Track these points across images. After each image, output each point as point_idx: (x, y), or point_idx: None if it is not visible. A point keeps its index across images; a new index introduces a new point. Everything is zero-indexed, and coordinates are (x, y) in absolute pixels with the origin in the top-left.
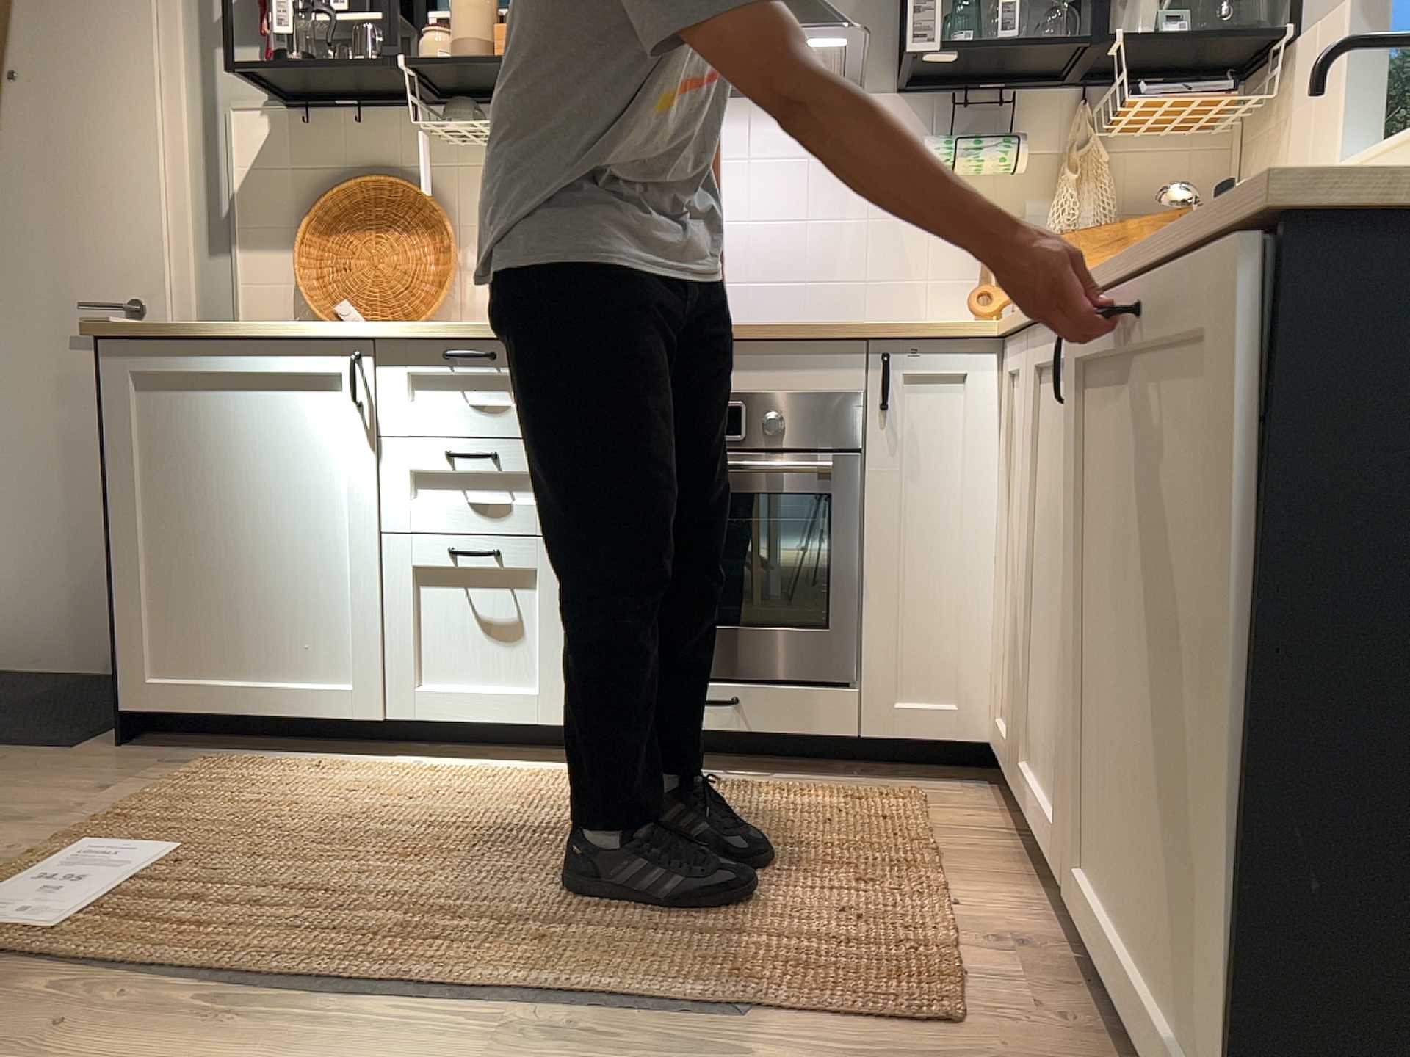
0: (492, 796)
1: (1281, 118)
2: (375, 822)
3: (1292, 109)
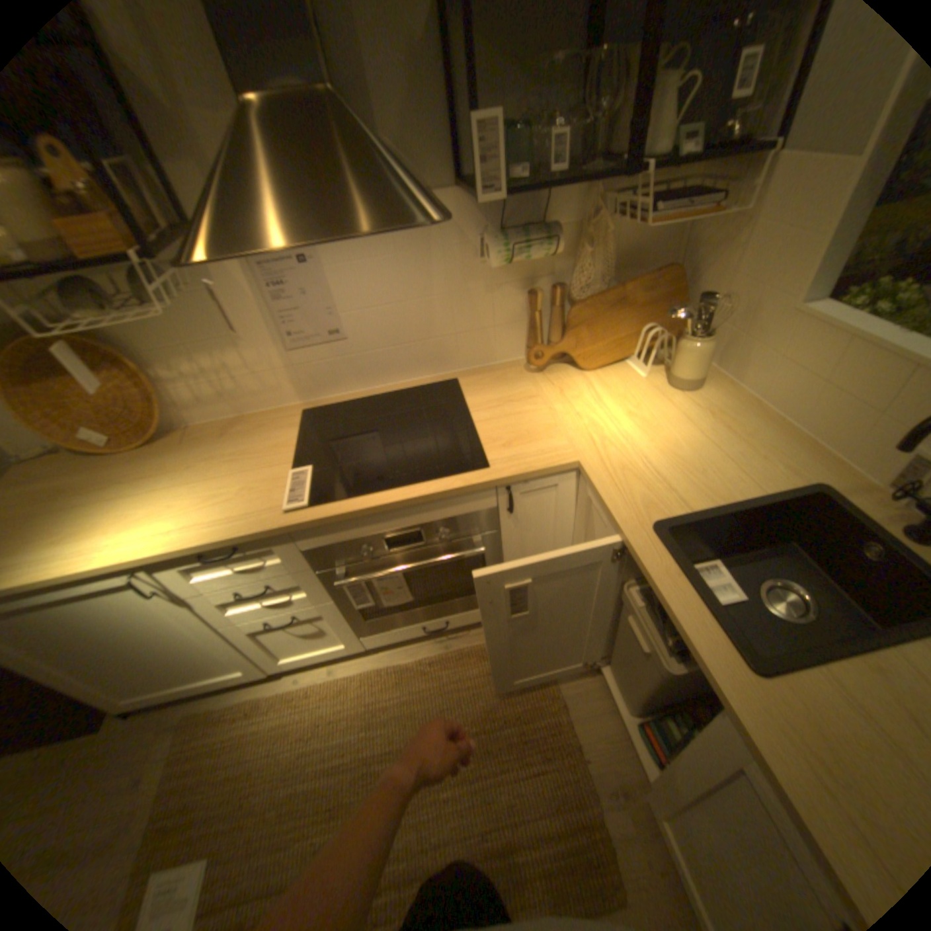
0: (342, 714)
1: (750, 211)
2: (294, 771)
3: (765, 214)
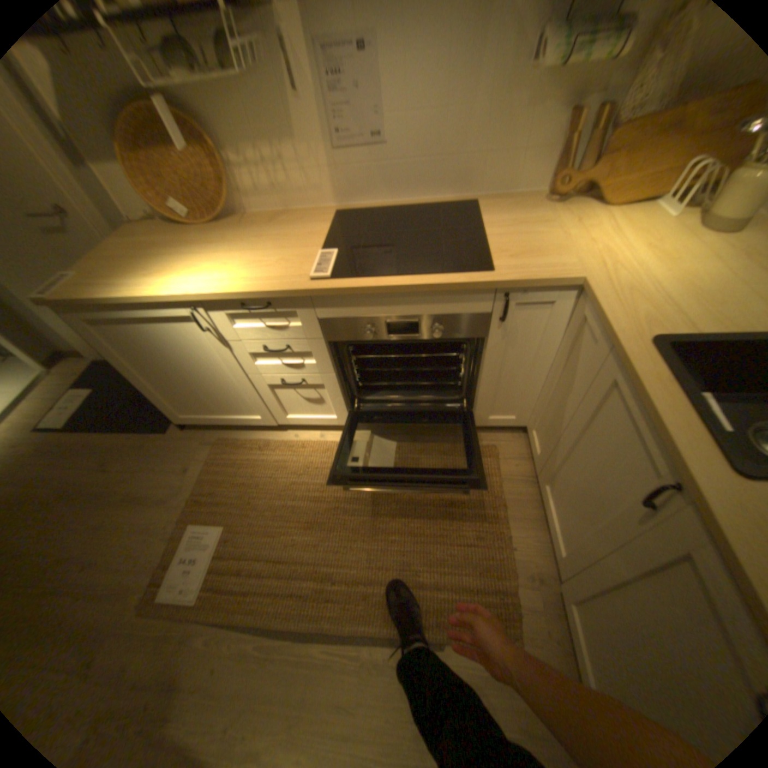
0: (327, 465)
1: None
2: (287, 493)
3: None
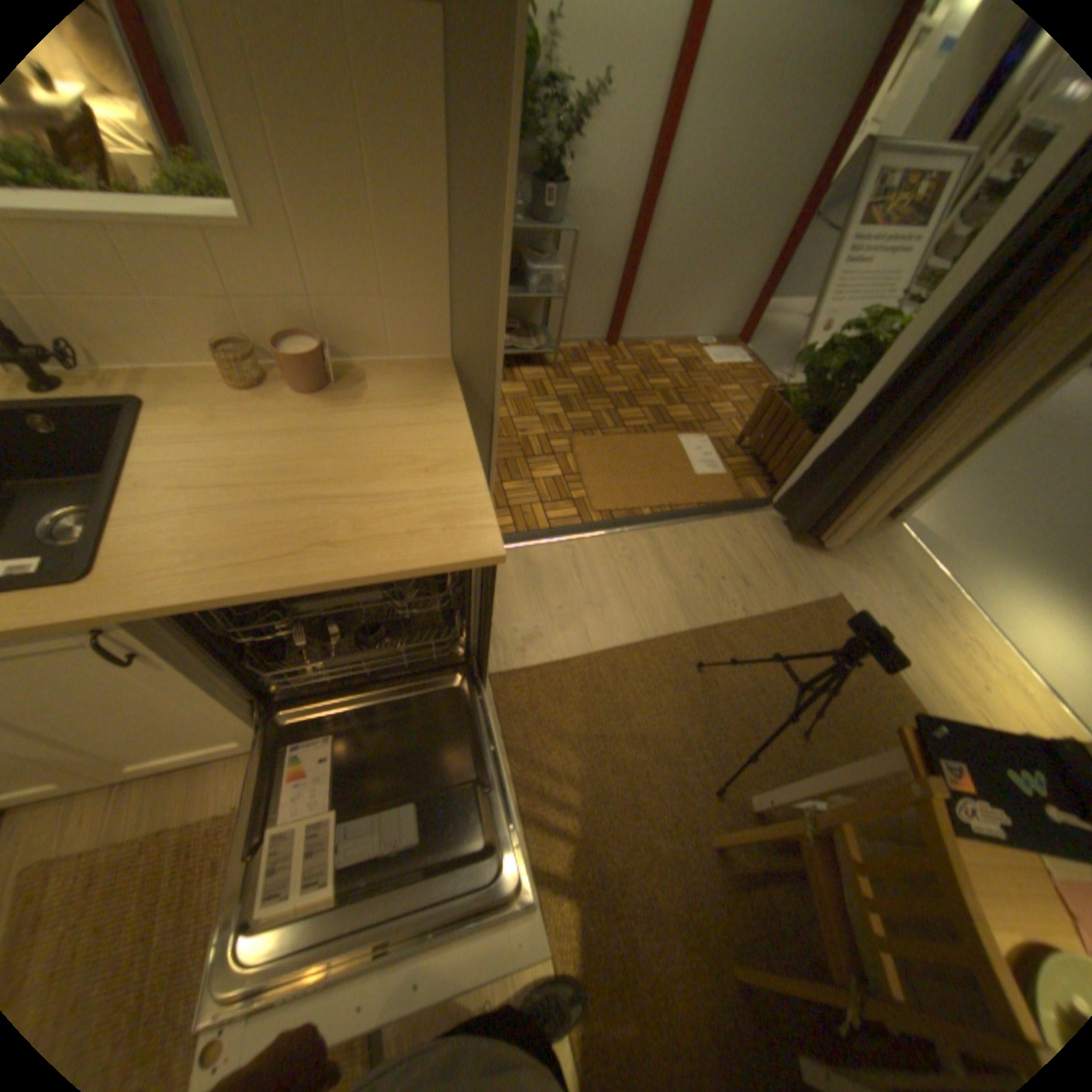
0: None
1: None
2: None
3: None
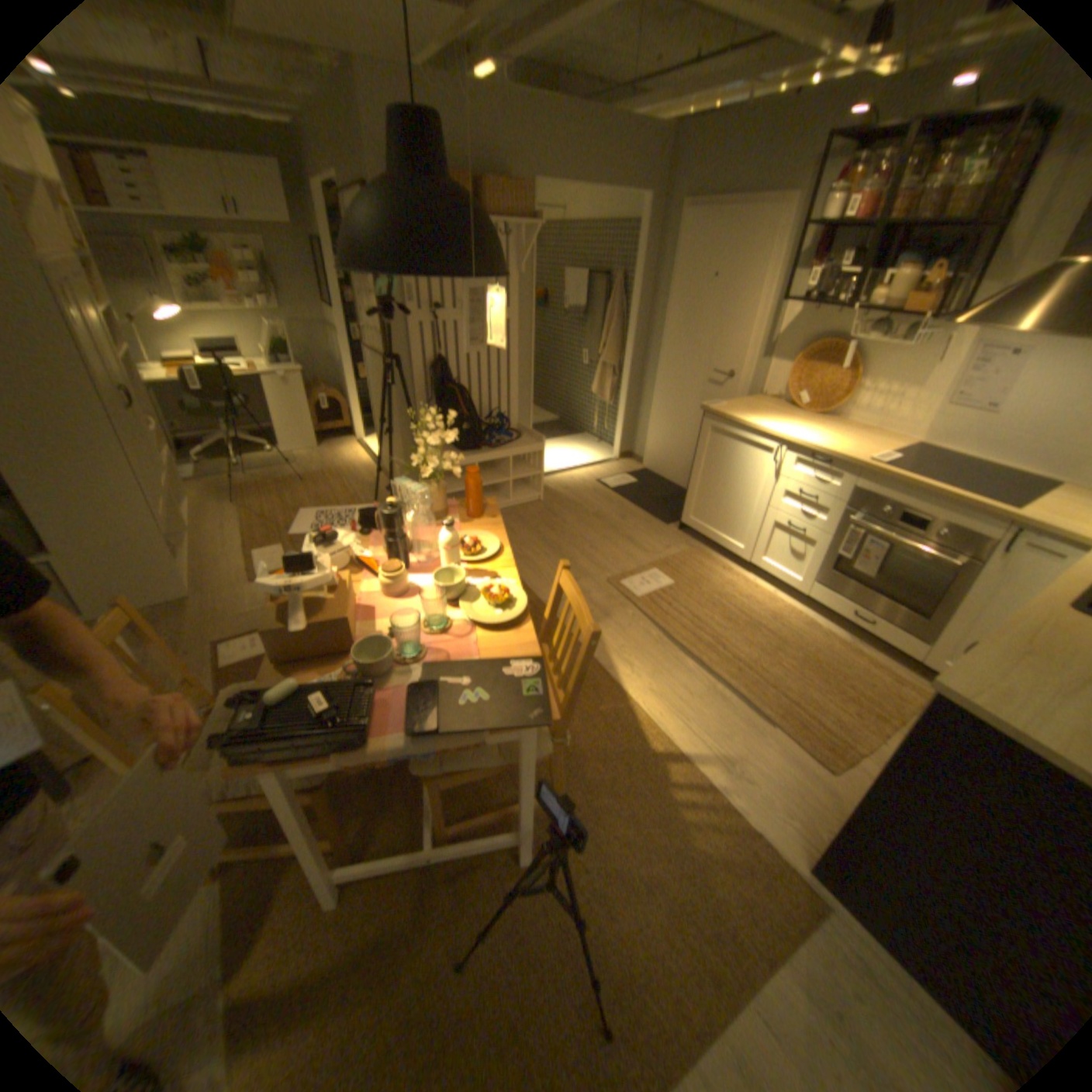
0: (766, 606)
1: None
2: (726, 598)
3: None
